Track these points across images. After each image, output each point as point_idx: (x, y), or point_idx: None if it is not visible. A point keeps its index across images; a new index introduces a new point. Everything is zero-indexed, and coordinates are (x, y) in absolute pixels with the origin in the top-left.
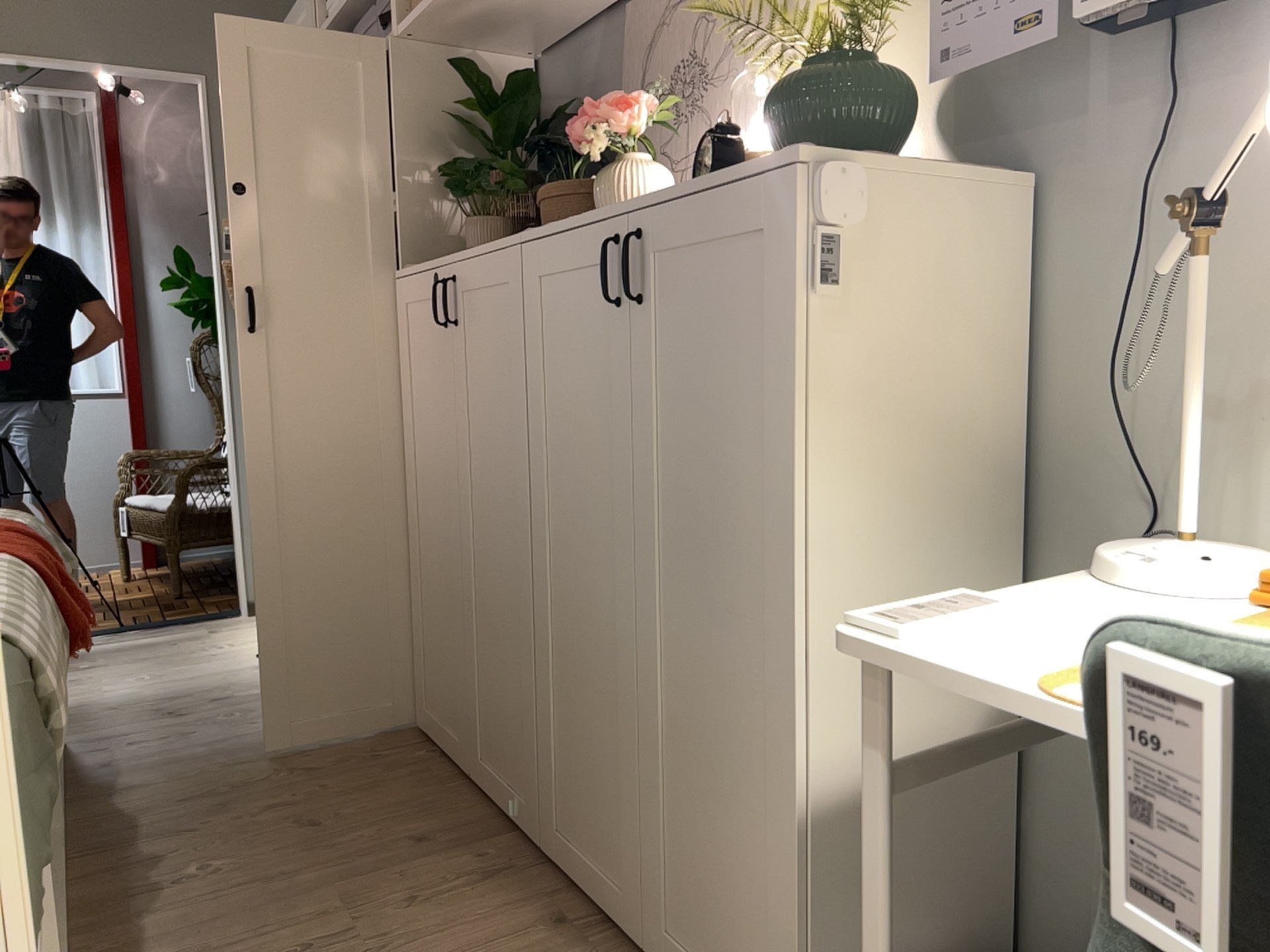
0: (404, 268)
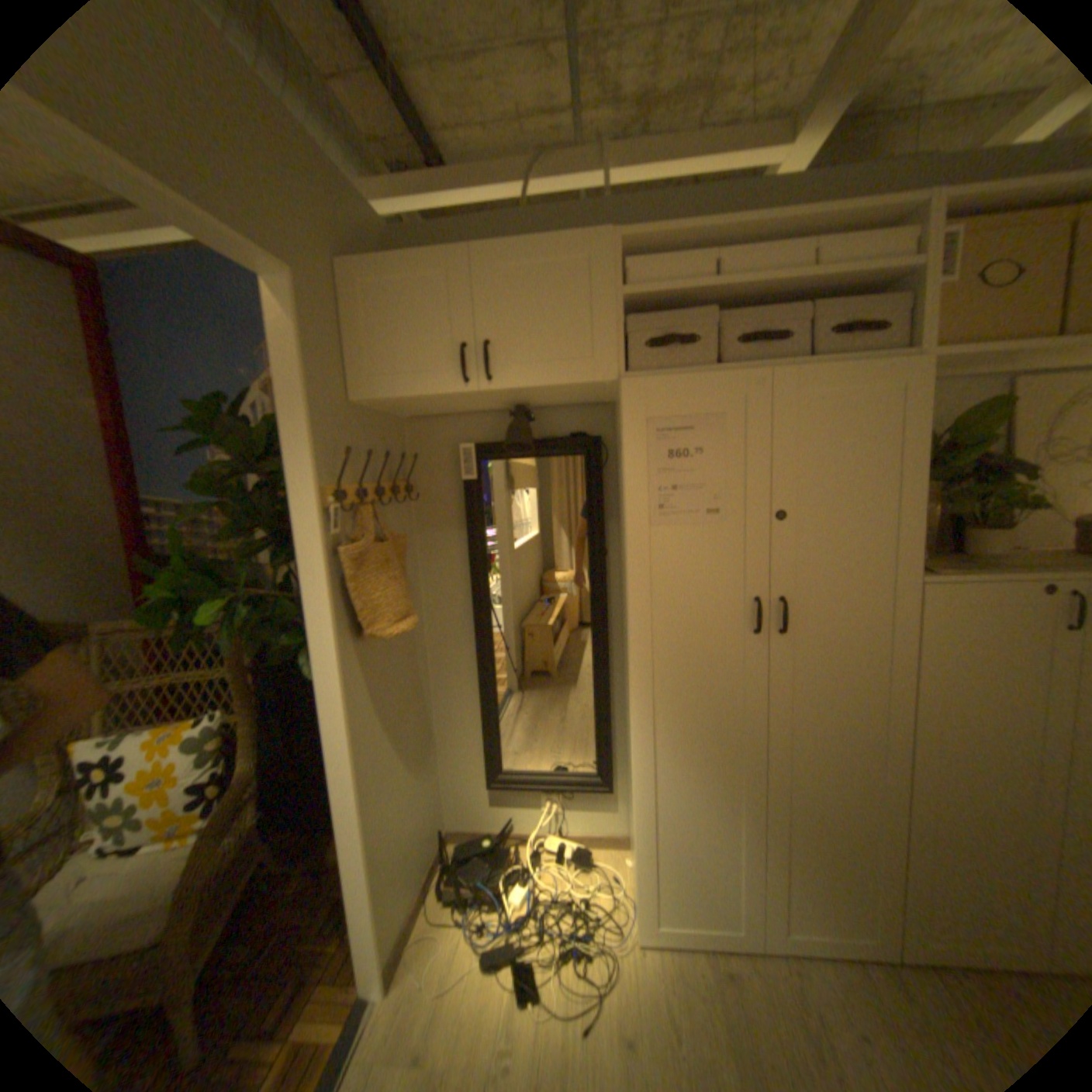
0: (946, 576)
